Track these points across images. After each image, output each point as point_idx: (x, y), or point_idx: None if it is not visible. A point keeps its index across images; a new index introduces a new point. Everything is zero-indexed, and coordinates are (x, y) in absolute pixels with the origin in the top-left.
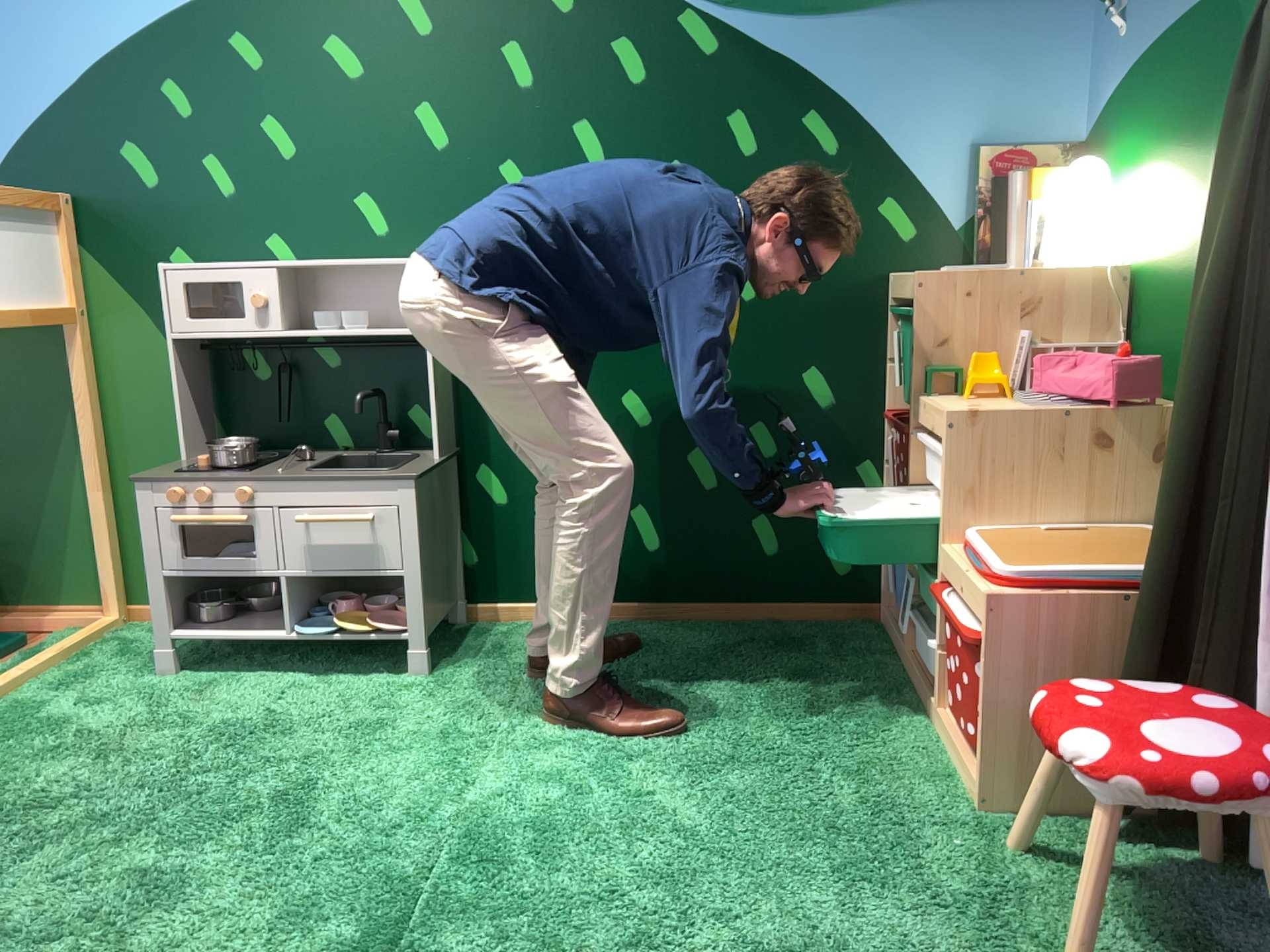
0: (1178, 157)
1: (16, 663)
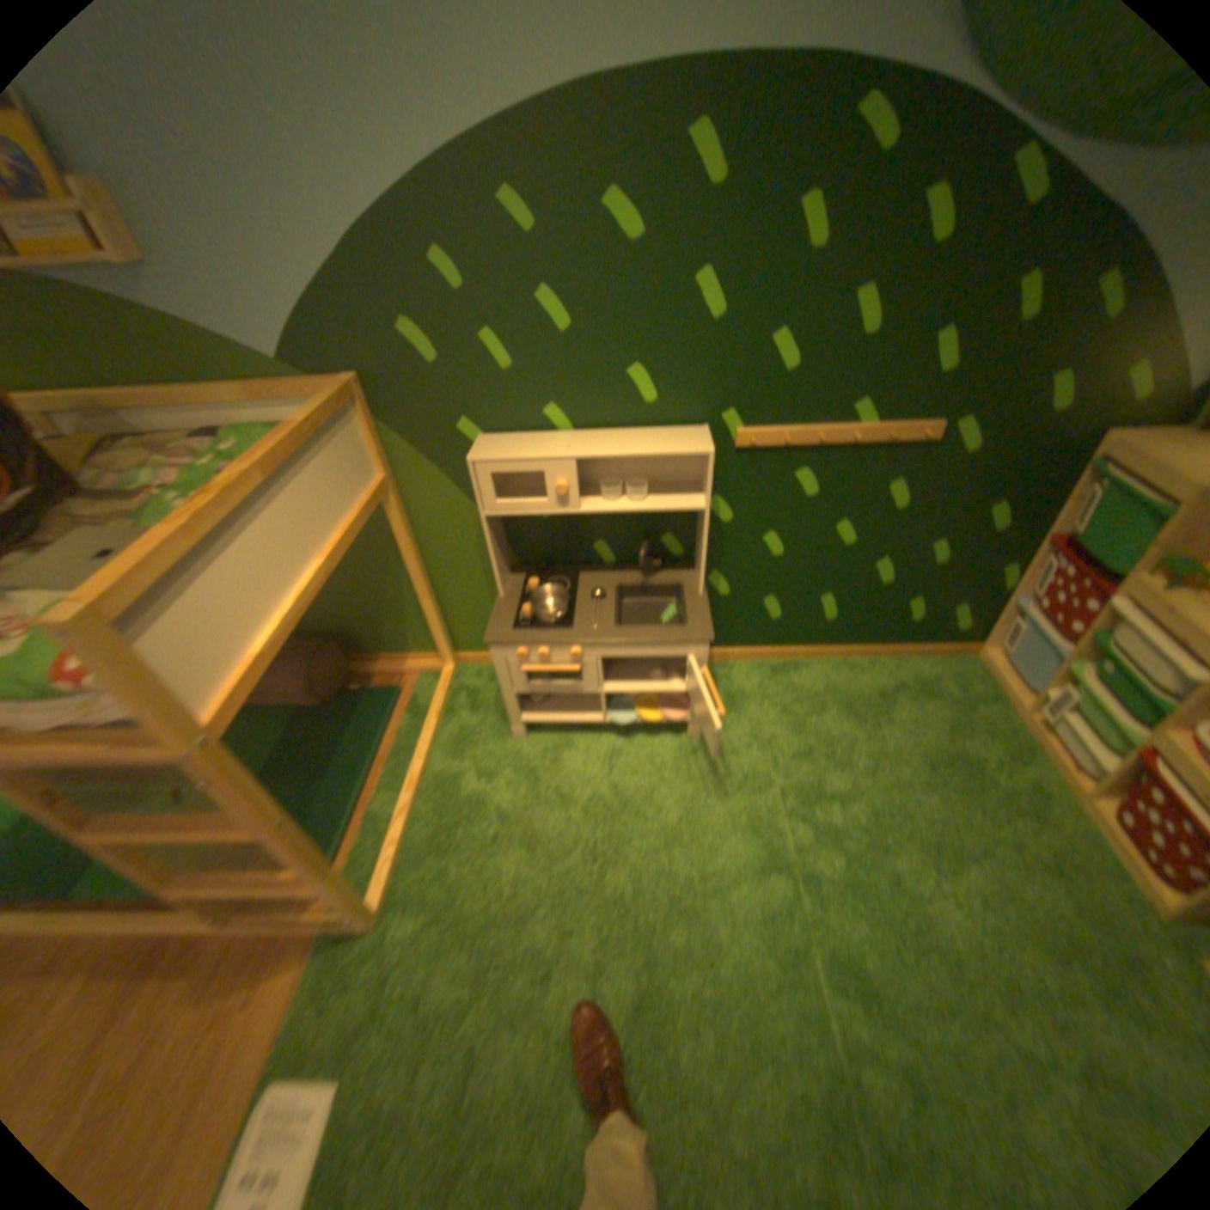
0: None
1: (408, 724)
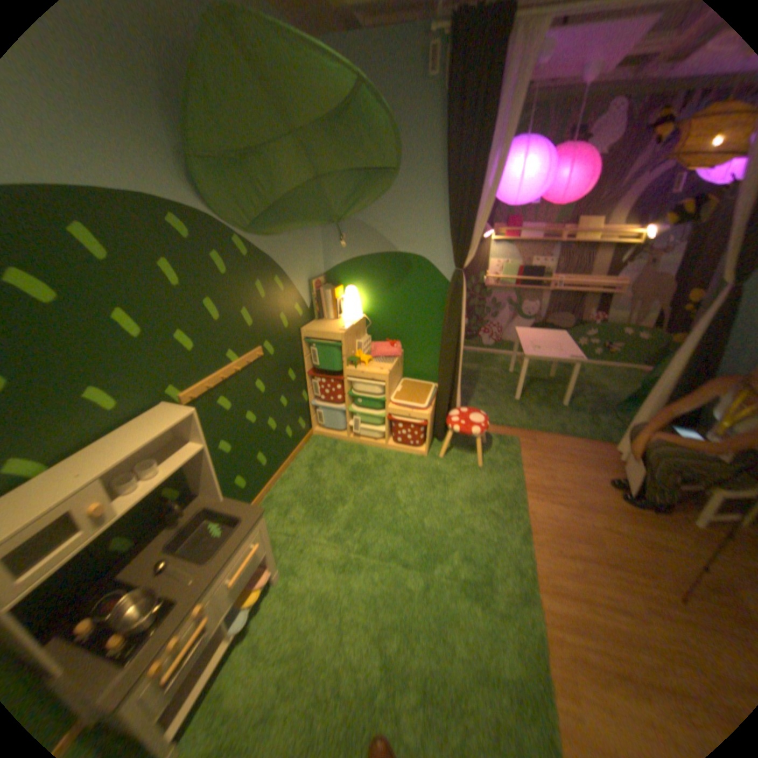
0: (383, 290)
1: None
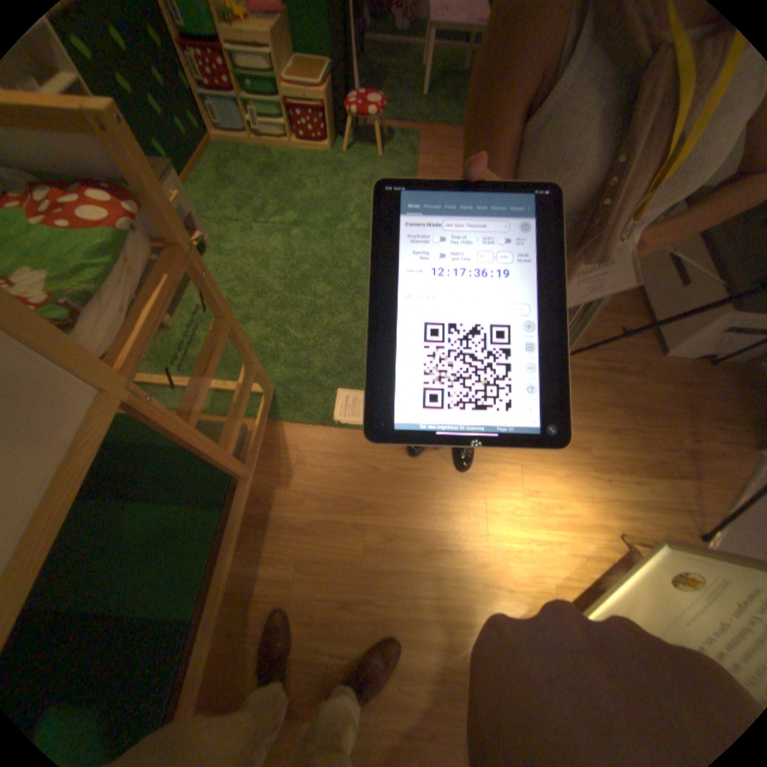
0: None
1: None
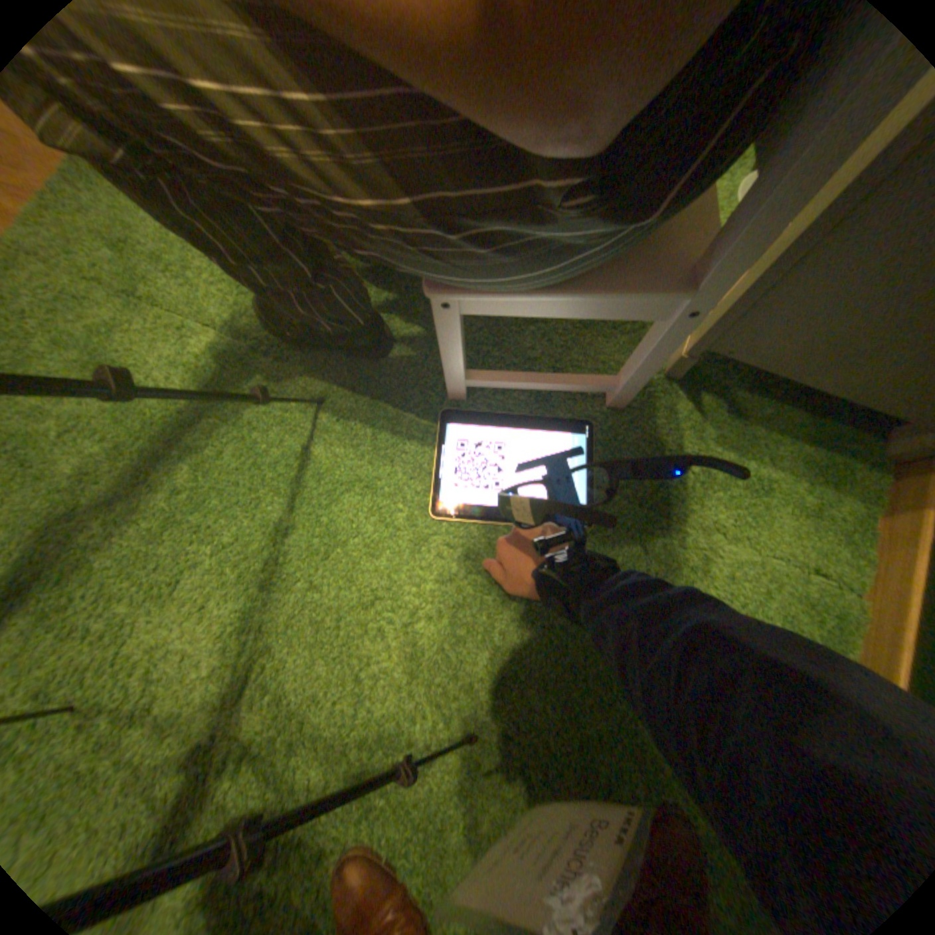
0: None
1: None
